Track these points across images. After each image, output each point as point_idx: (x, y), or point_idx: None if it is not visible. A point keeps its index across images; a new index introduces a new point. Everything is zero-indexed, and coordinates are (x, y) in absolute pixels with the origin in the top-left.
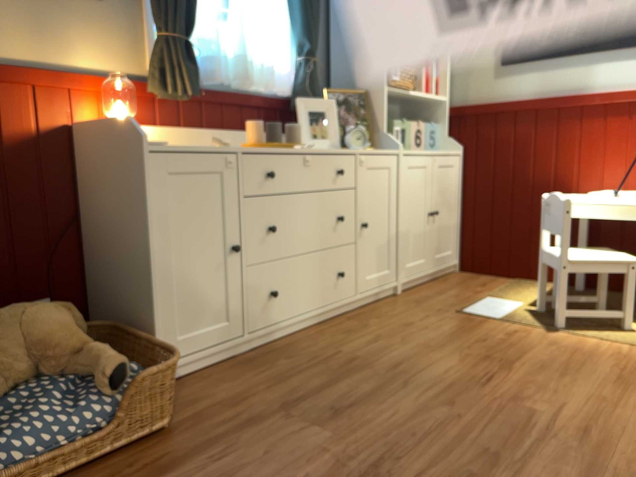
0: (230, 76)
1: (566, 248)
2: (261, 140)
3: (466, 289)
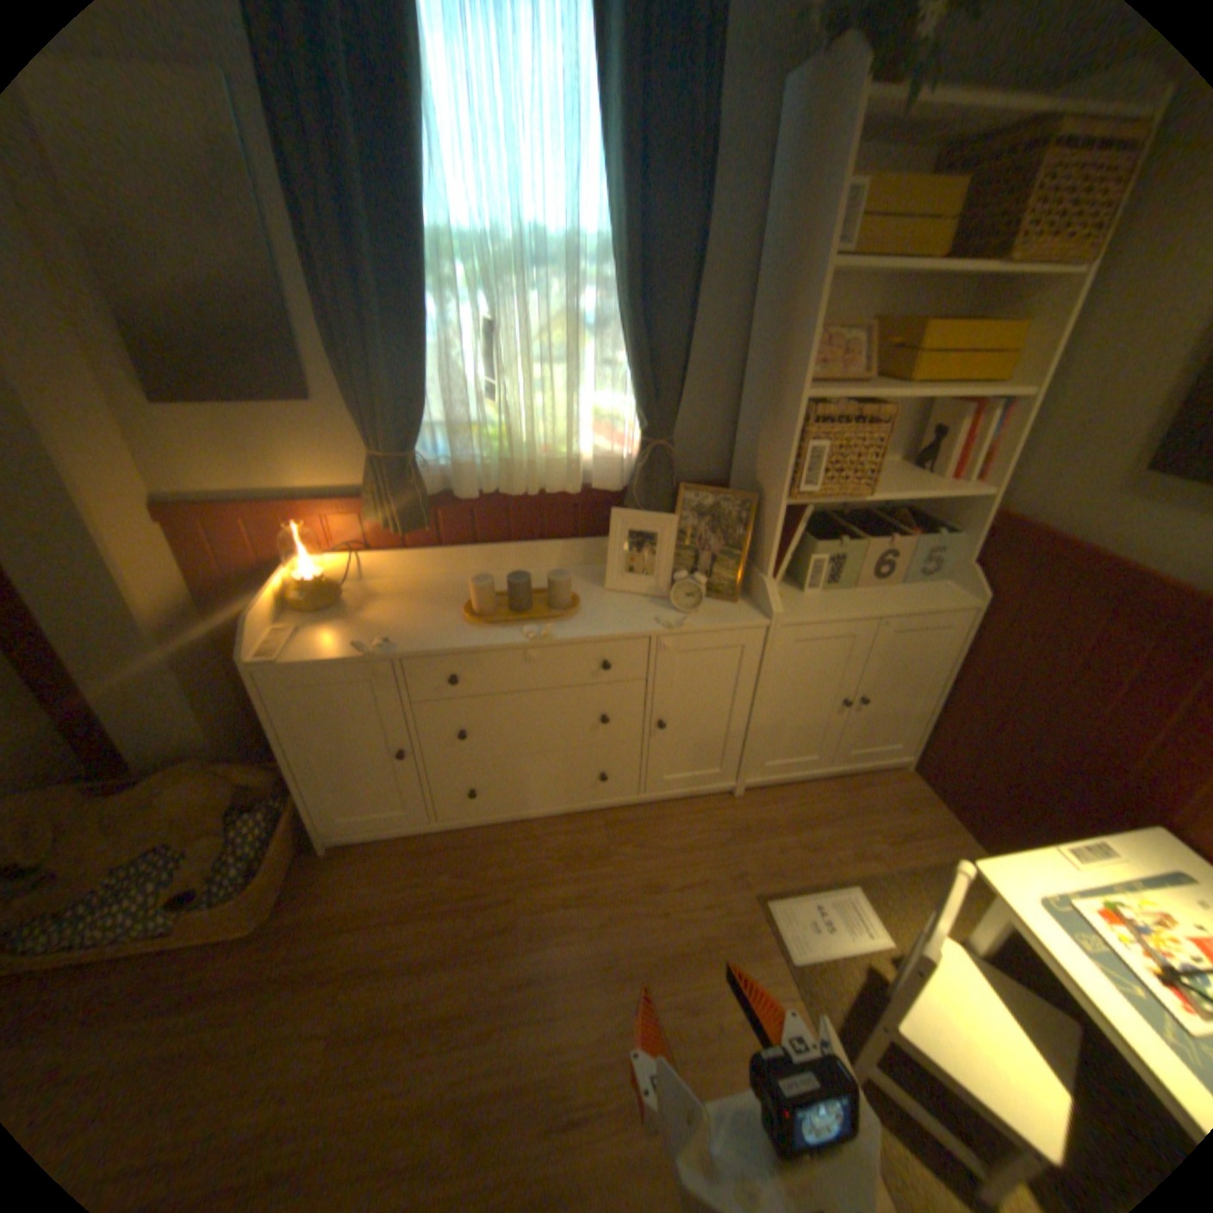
0: (504, 480)
1: (899, 1014)
2: (487, 607)
3: (855, 841)
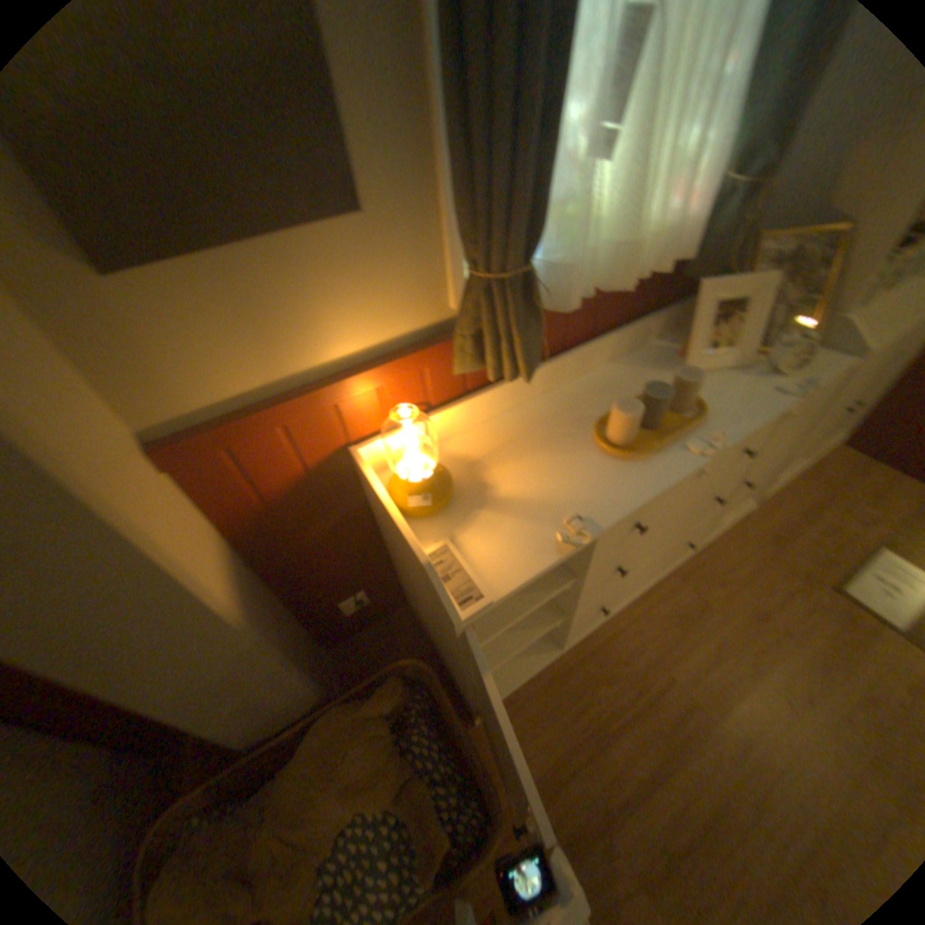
0: (593, 272)
1: None
2: (632, 432)
3: (850, 512)
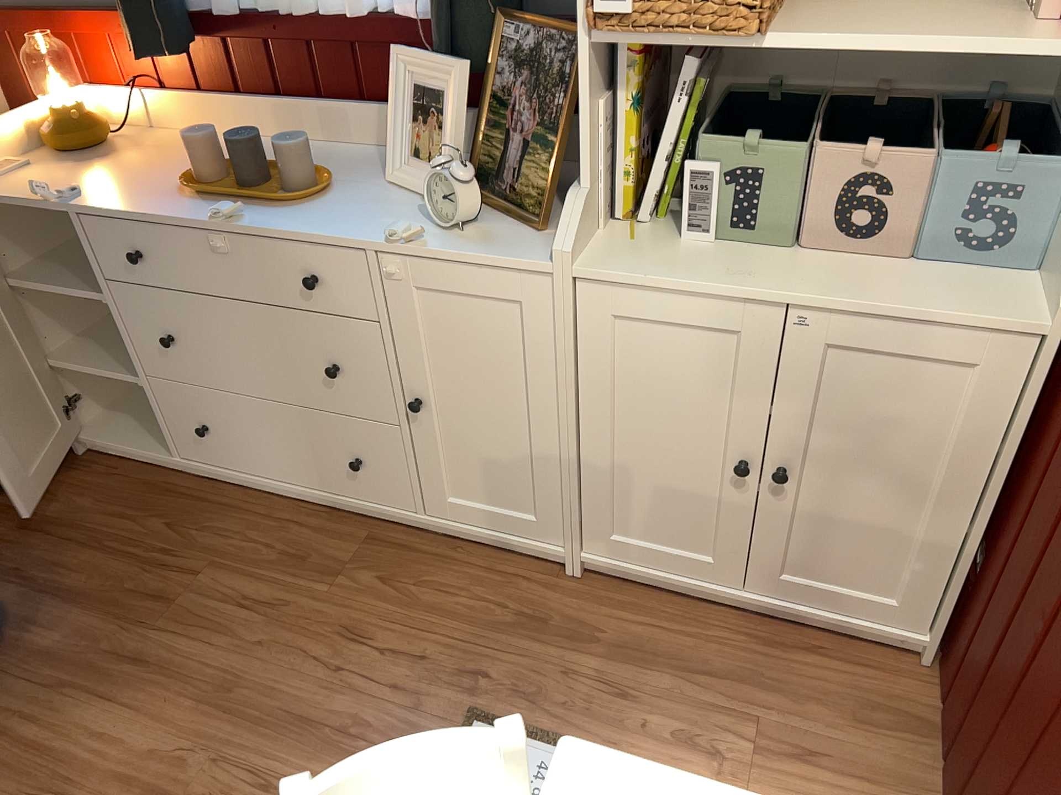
0: None
1: None
2: (211, 174)
3: (702, 707)
